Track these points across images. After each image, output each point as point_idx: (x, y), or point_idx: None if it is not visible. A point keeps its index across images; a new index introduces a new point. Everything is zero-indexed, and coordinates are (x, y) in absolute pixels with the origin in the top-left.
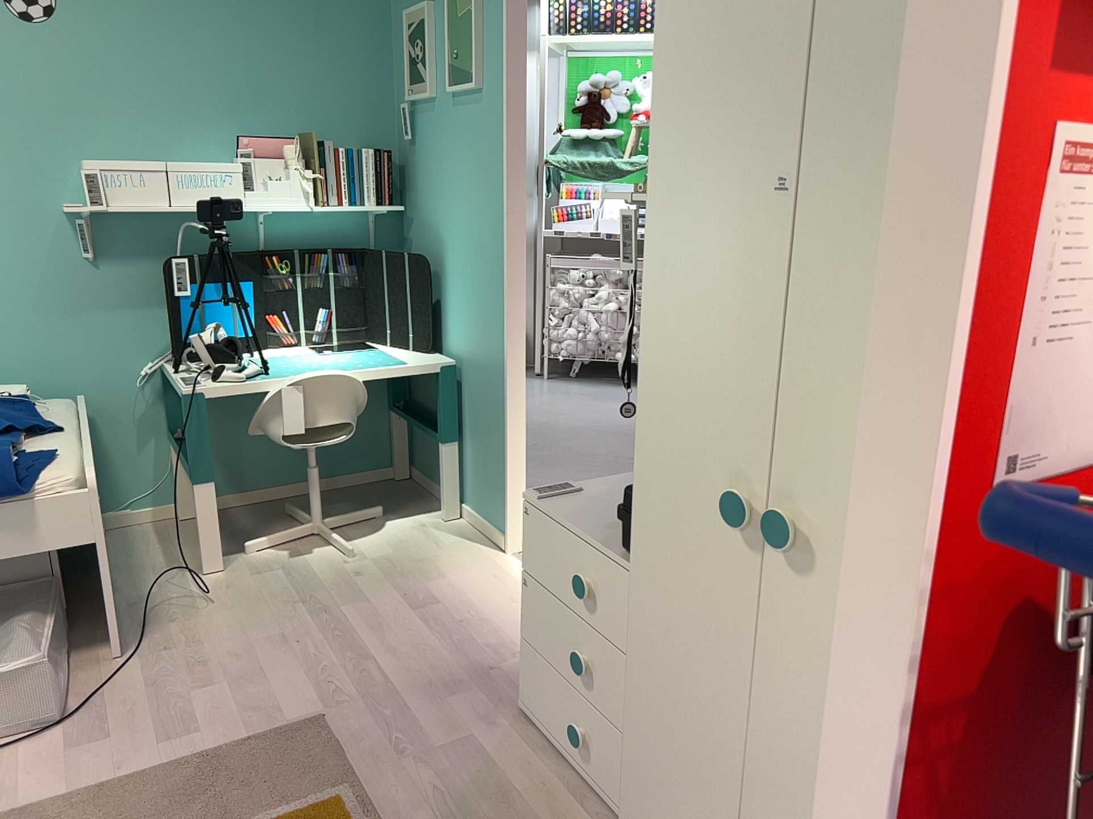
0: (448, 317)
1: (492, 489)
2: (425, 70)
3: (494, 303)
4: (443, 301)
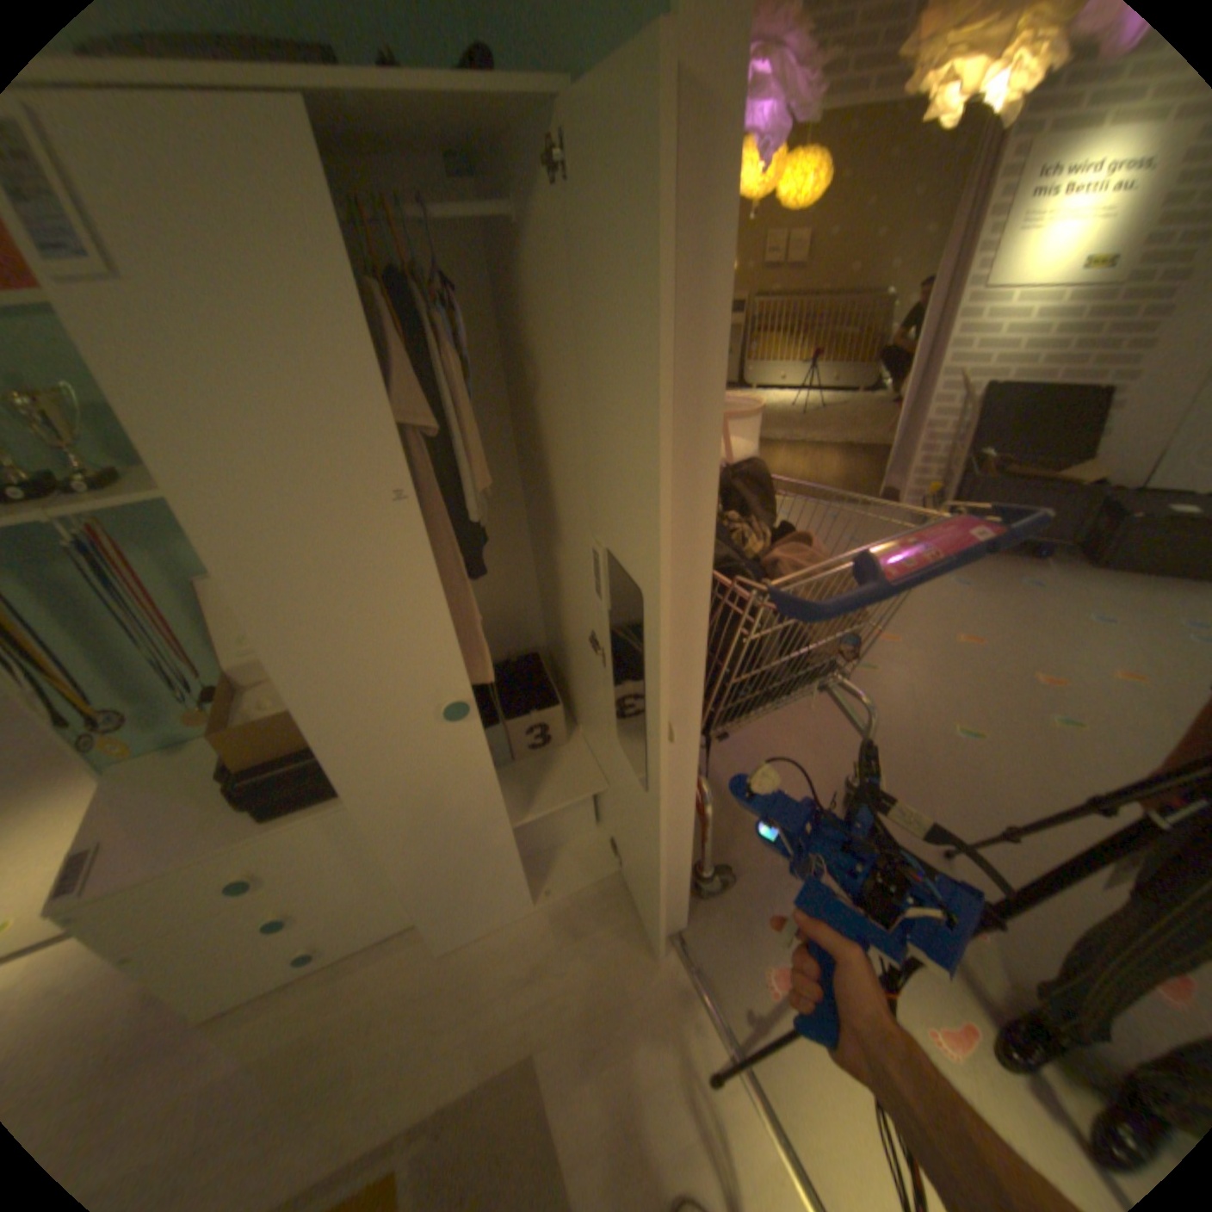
0: None
1: None
2: None
3: None
4: None
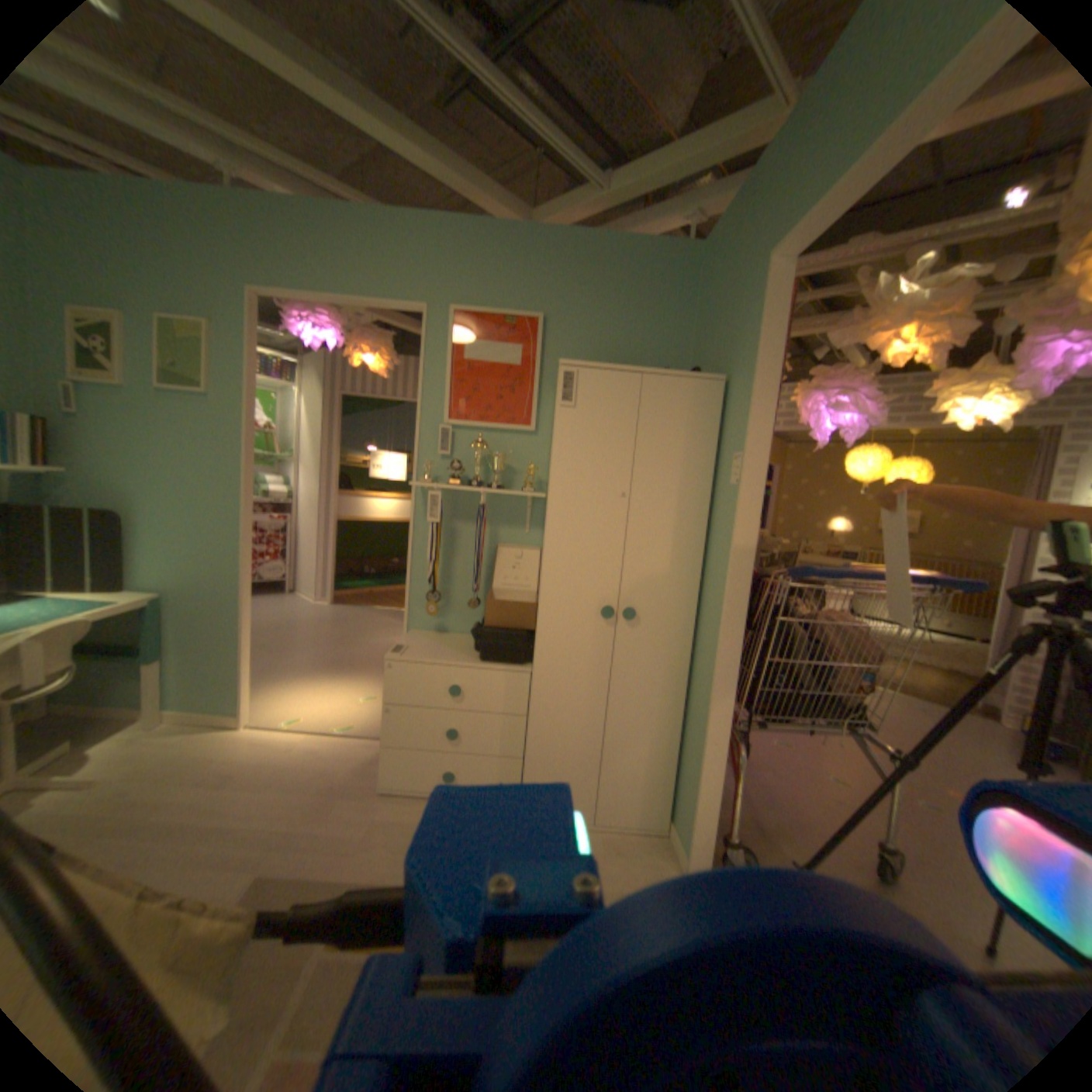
0: (139, 562)
1: (213, 689)
2: (111, 364)
3: (222, 549)
4: (128, 551)
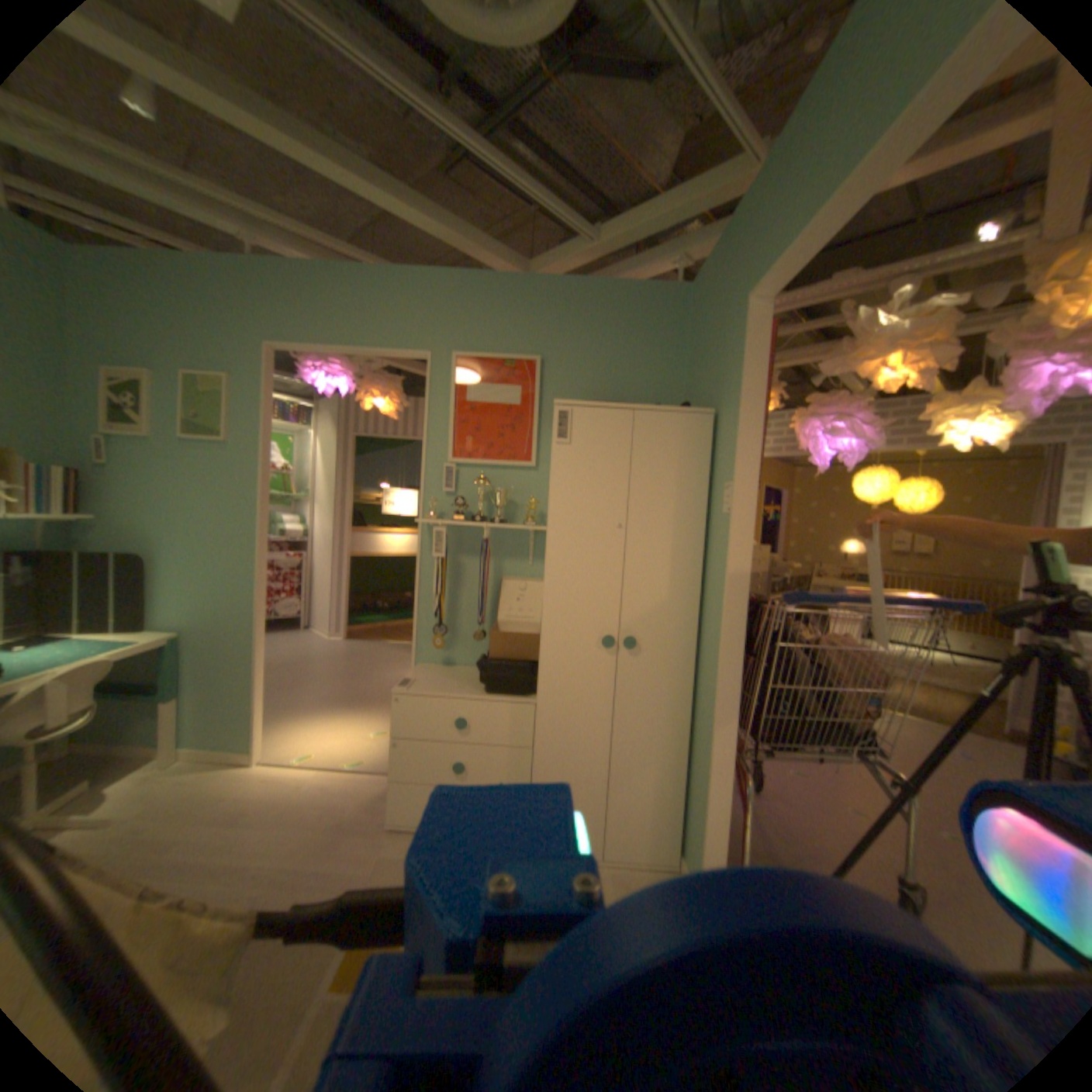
0: (158, 602)
1: (226, 725)
2: (138, 417)
3: (237, 587)
4: (149, 592)
